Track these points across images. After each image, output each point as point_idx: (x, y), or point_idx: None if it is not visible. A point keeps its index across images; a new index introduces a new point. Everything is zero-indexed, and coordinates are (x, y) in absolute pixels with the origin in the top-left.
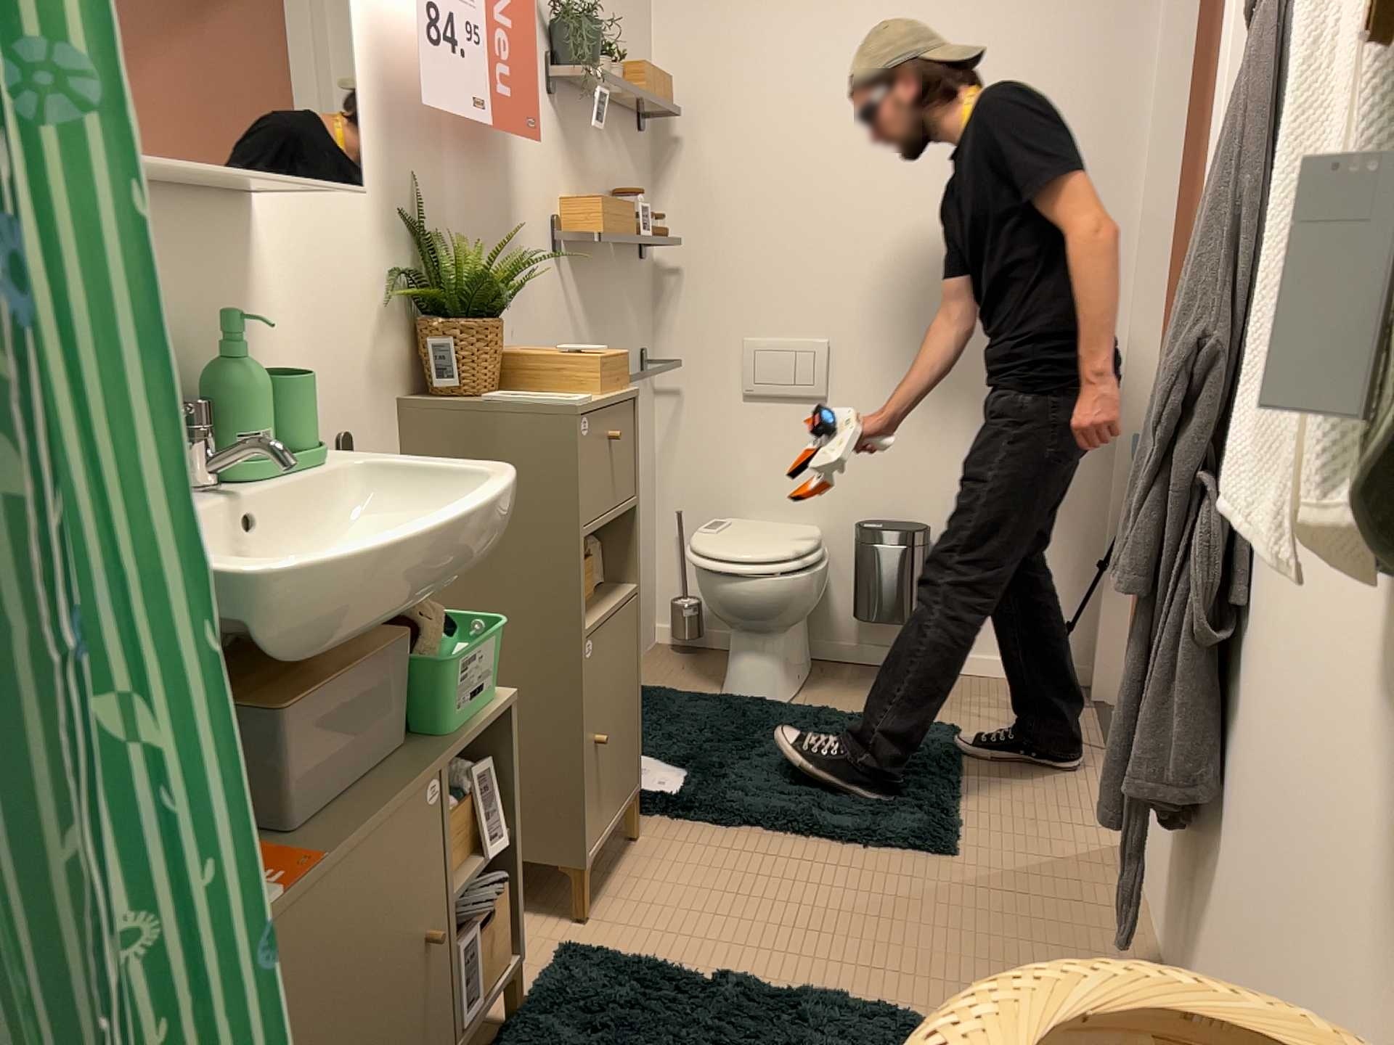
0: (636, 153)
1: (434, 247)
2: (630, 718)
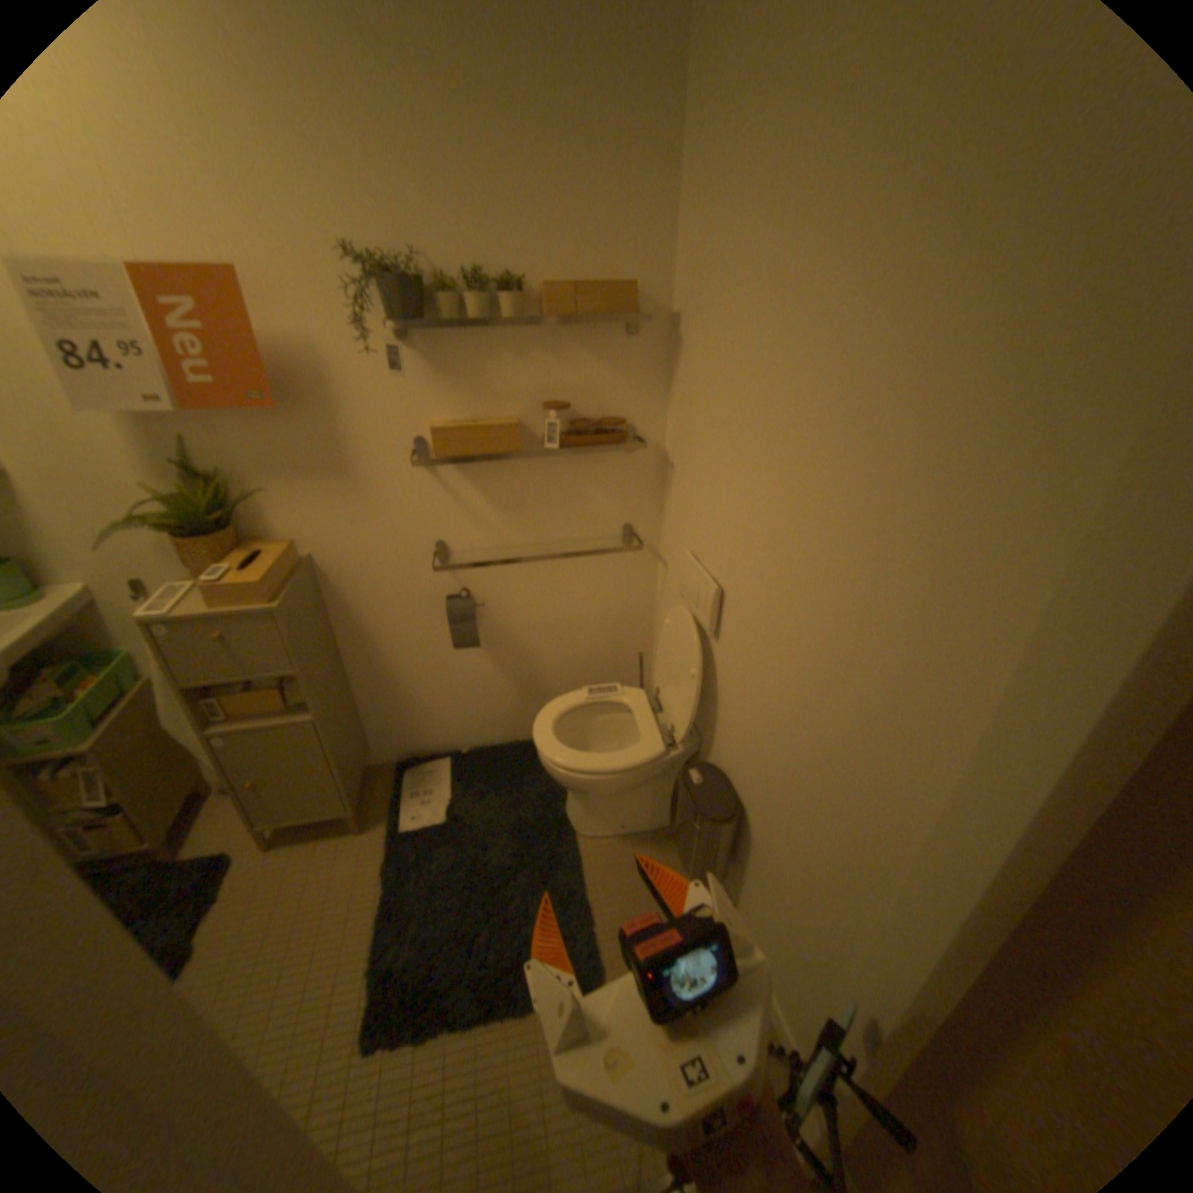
0: (615, 348)
1: (205, 476)
2: (312, 783)
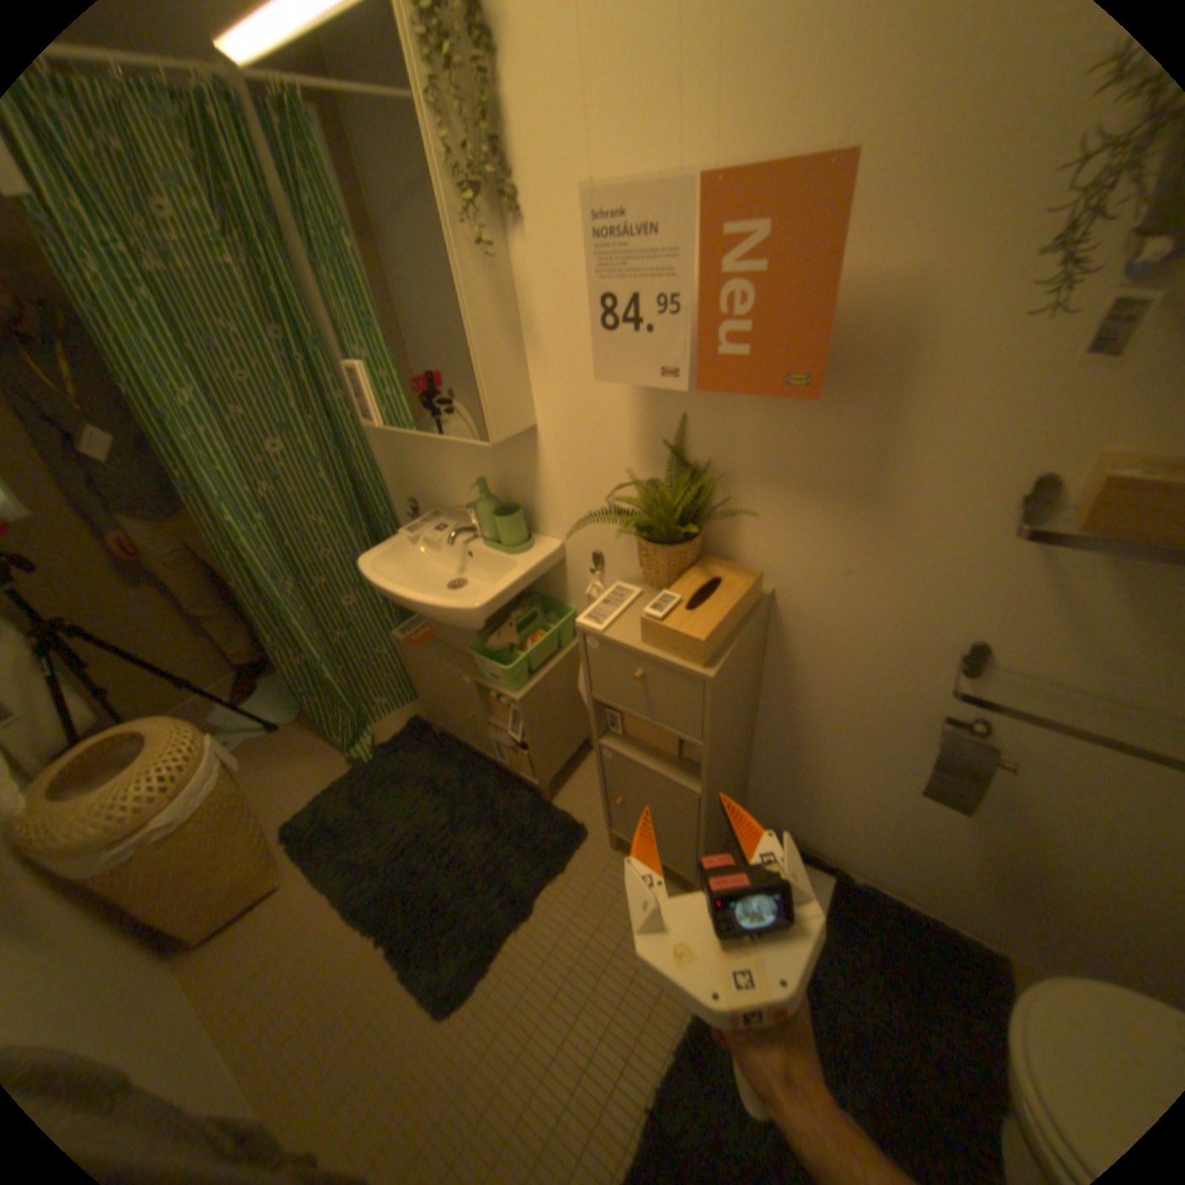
0: None
1: (695, 466)
2: (677, 839)
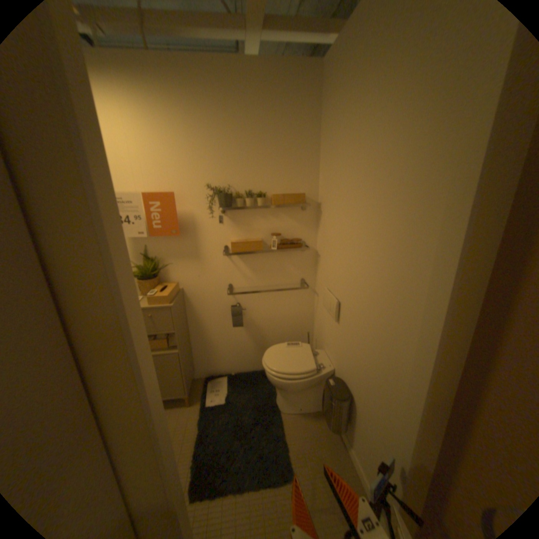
0: (297, 215)
1: (152, 259)
2: (174, 380)
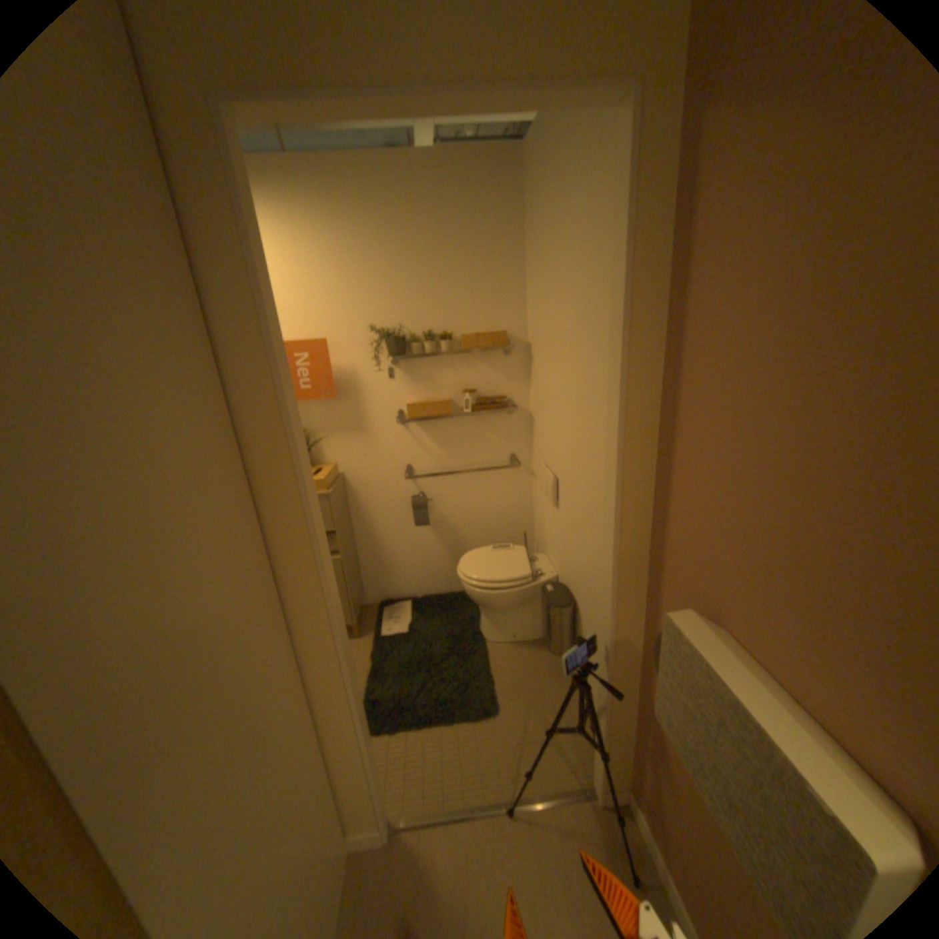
0: (500, 363)
1: None
2: None
